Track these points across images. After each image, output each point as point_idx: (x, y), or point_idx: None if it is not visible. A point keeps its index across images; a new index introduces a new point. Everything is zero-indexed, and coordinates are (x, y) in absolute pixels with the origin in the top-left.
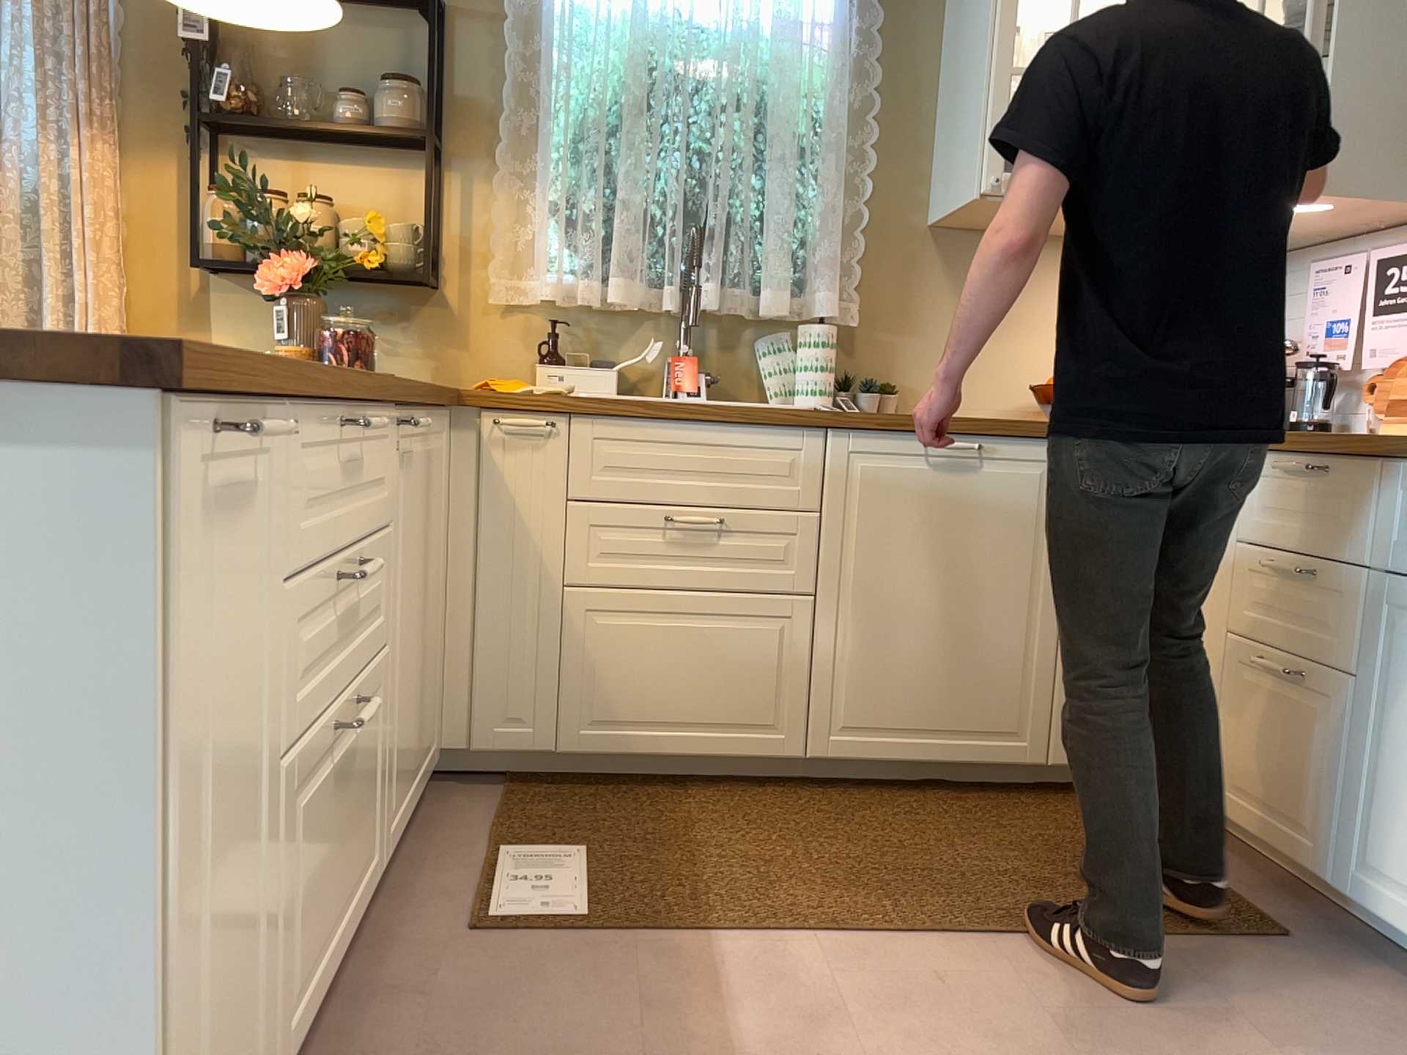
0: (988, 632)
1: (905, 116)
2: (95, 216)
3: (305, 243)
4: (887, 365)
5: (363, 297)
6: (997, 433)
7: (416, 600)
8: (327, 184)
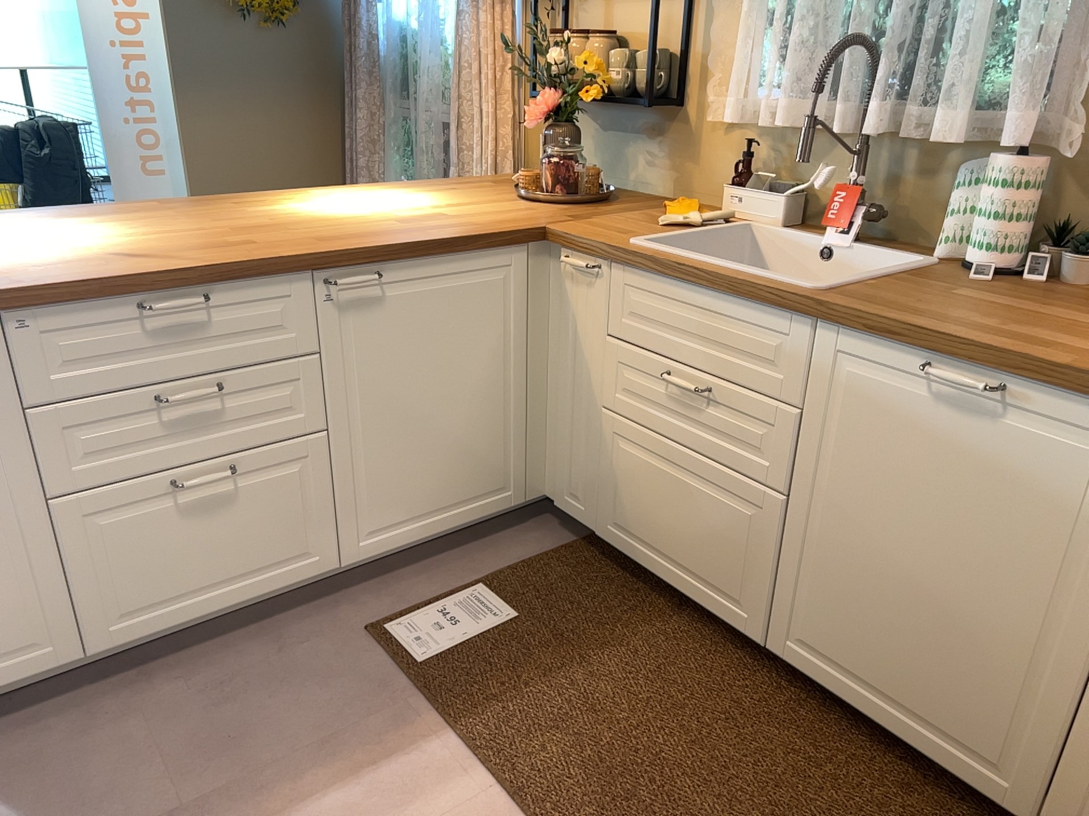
0: (974, 628)
1: None
2: (489, 63)
3: (561, 81)
4: None
5: (635, 116)
6: (1026, 378)
7: (425, 396)
8: (619, 17)
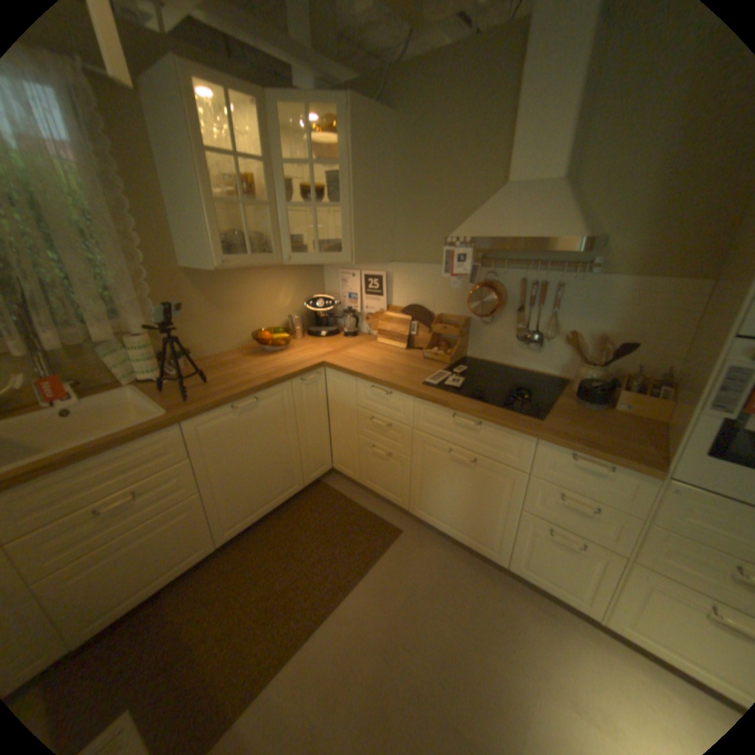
0: (275, 462)
1: (144, 208)
2: None
3: None
4: (179, 341)
5: None
6: (261, 391)
7: None
8: None
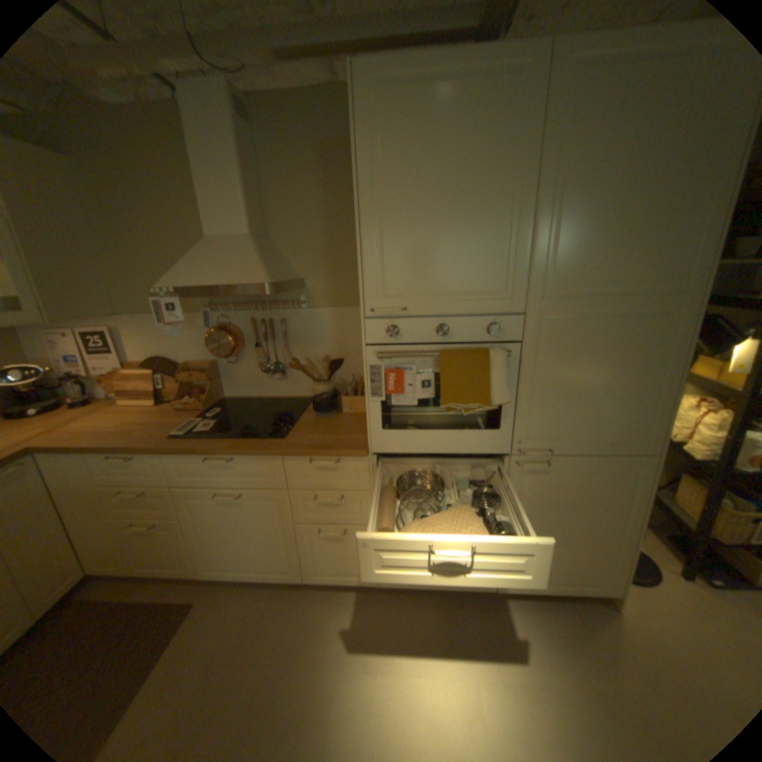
0: None
1: None
2: None
3: None
4: None
5: None
6: None
7: None
8: None
